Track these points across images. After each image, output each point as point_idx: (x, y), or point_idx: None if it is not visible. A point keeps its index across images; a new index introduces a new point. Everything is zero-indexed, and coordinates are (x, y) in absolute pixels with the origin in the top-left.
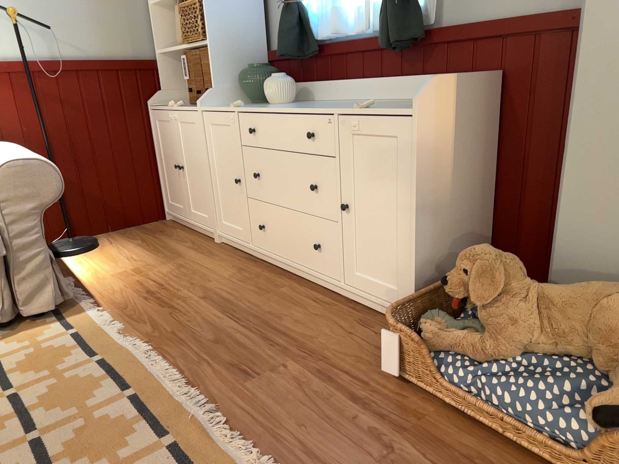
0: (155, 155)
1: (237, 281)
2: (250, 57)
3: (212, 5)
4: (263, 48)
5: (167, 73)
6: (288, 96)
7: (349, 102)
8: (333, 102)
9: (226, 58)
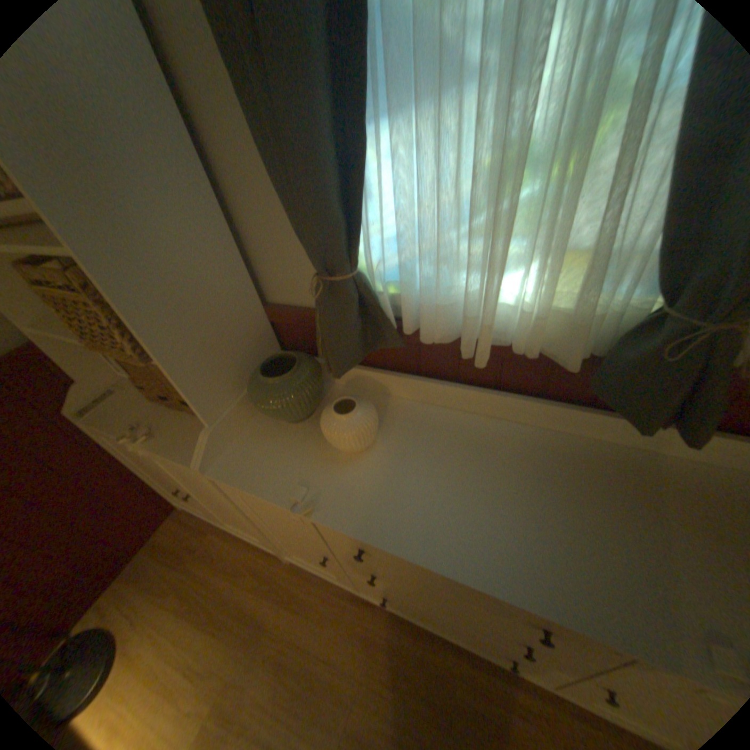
0: (120, 461)
1: (387, 689)
2: (244, 334)
3: (132, 292)
4: (257, 303)
5: (68, 351)
6: (376, 436)
7: (494, 435)
8: (457, 428)
9: (207, 366)
